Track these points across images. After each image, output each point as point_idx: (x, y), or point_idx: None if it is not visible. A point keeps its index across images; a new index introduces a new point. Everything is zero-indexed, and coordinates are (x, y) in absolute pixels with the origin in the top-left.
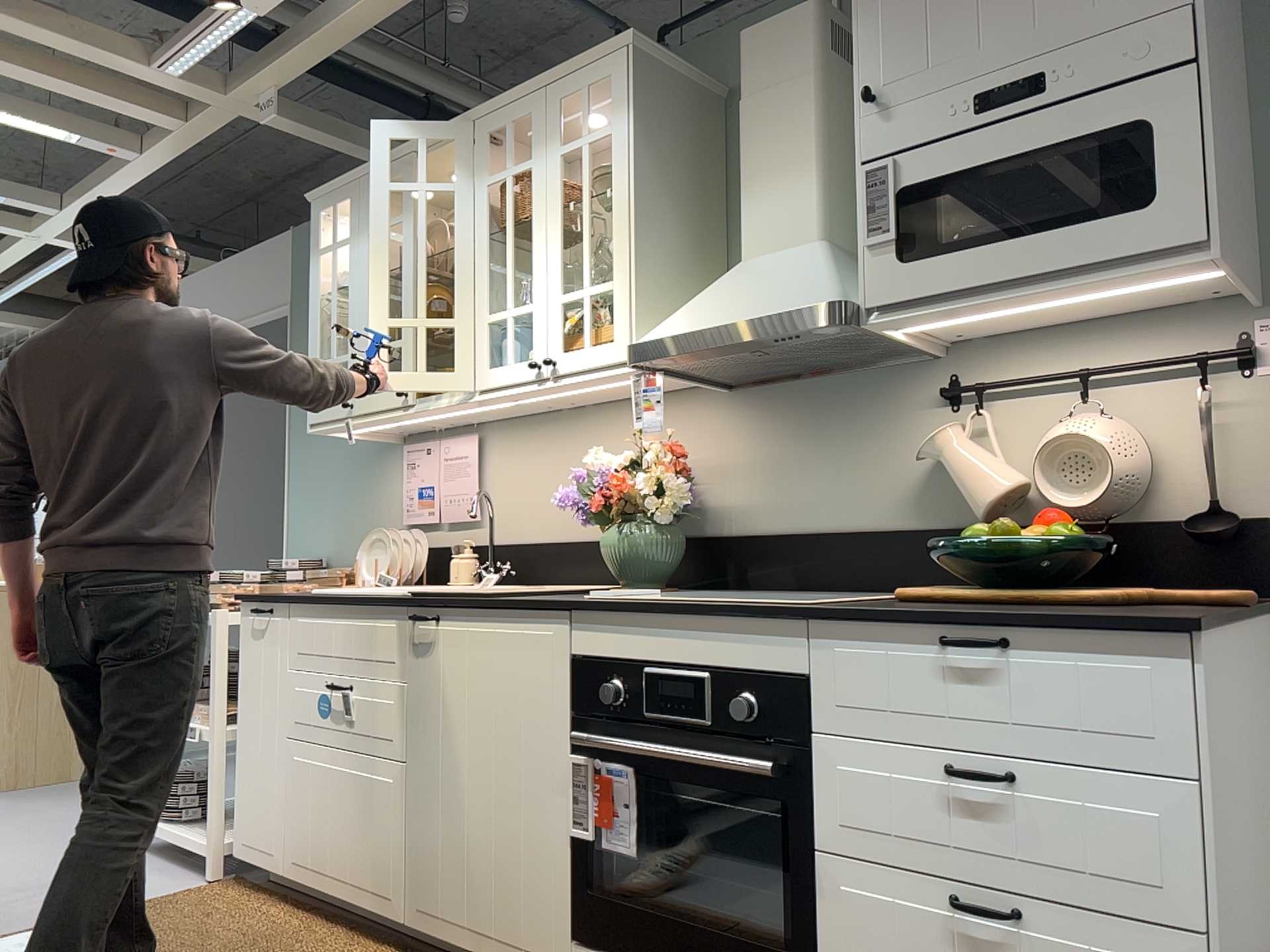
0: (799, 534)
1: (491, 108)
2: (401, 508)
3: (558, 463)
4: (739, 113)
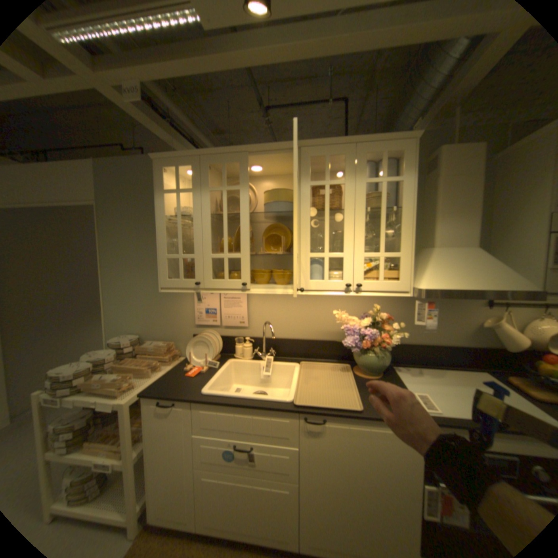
0: (422, 346)
1: (316, 142)
2: (192, 315)
3: (296, 306)
4: (441, 182)
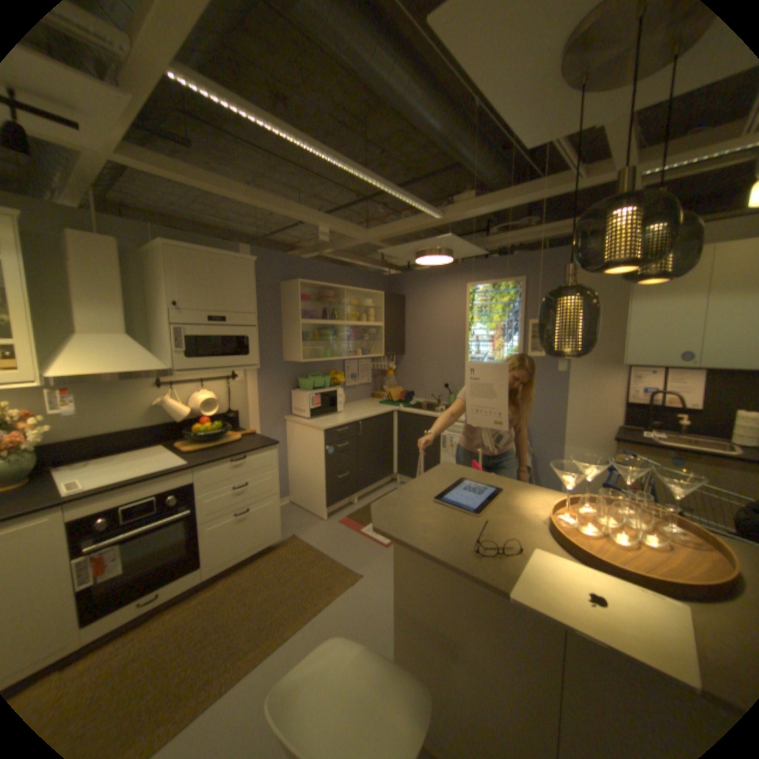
0: (91, 436)
1: None
2: None
3: None
4: (72, 266)
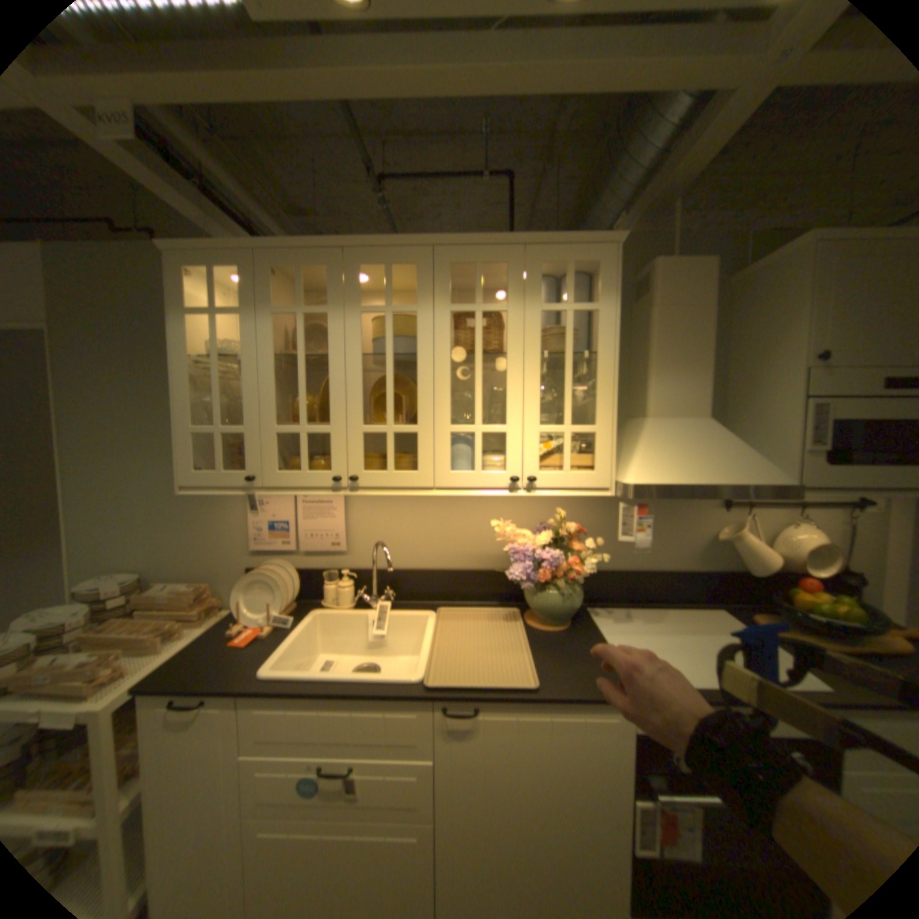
0: (630, 572)
1: (459, 239)
2: (243, 534)
3: (430, 513)
4: (655, 314)
